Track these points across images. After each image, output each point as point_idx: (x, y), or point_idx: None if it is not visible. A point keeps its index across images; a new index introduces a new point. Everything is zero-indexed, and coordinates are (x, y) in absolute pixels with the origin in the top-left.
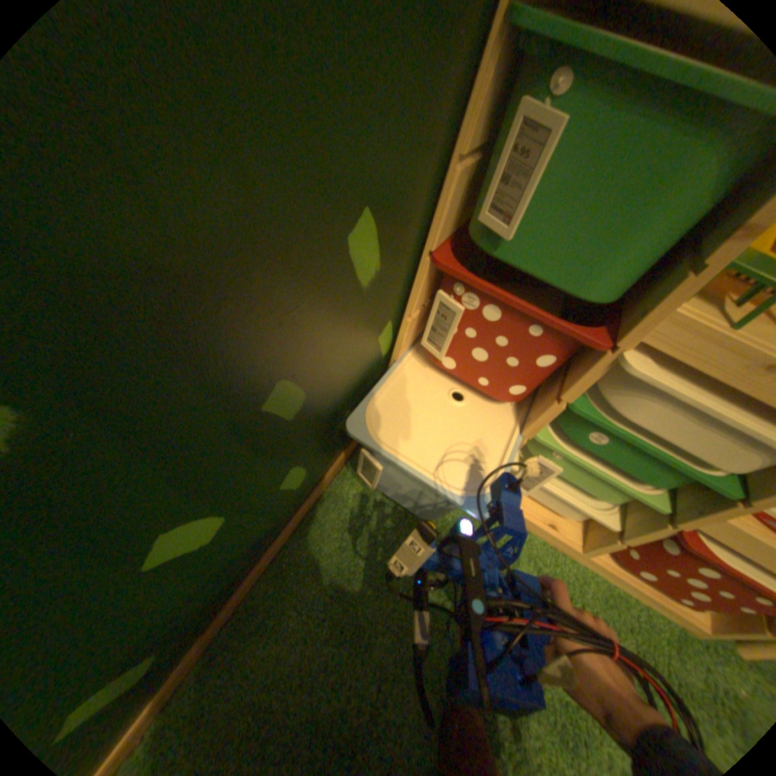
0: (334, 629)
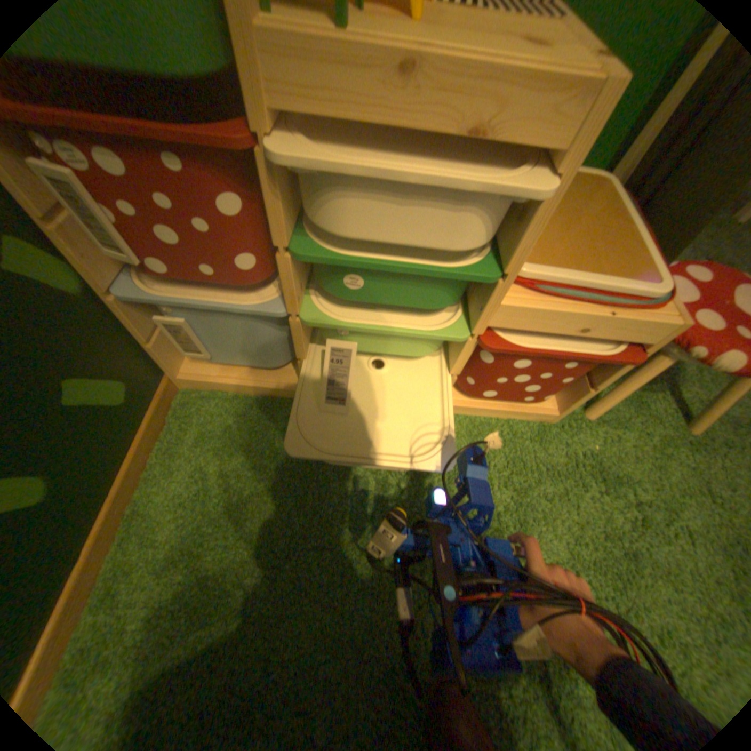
0: (194, 609)
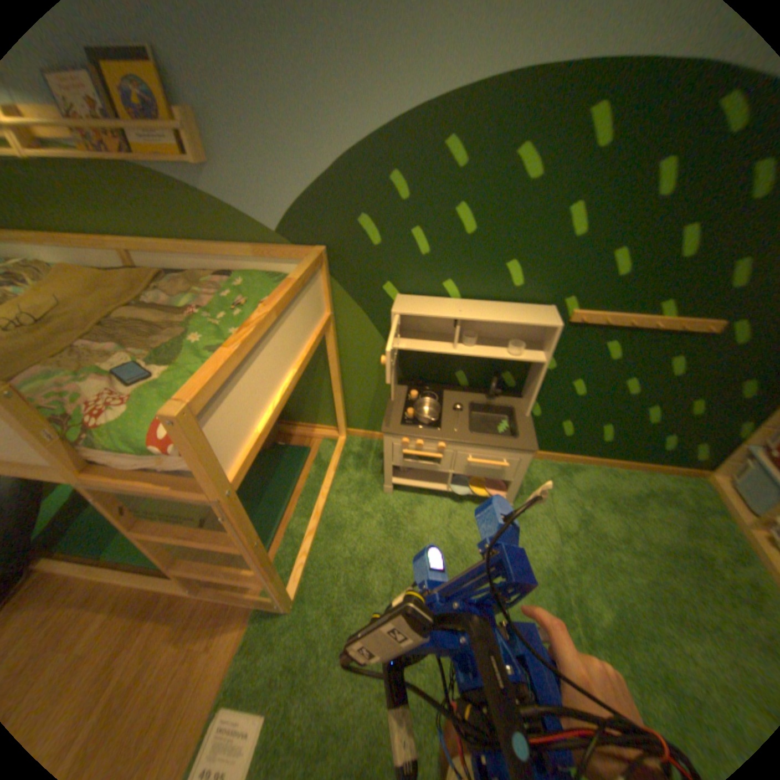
0: (636, 497)
